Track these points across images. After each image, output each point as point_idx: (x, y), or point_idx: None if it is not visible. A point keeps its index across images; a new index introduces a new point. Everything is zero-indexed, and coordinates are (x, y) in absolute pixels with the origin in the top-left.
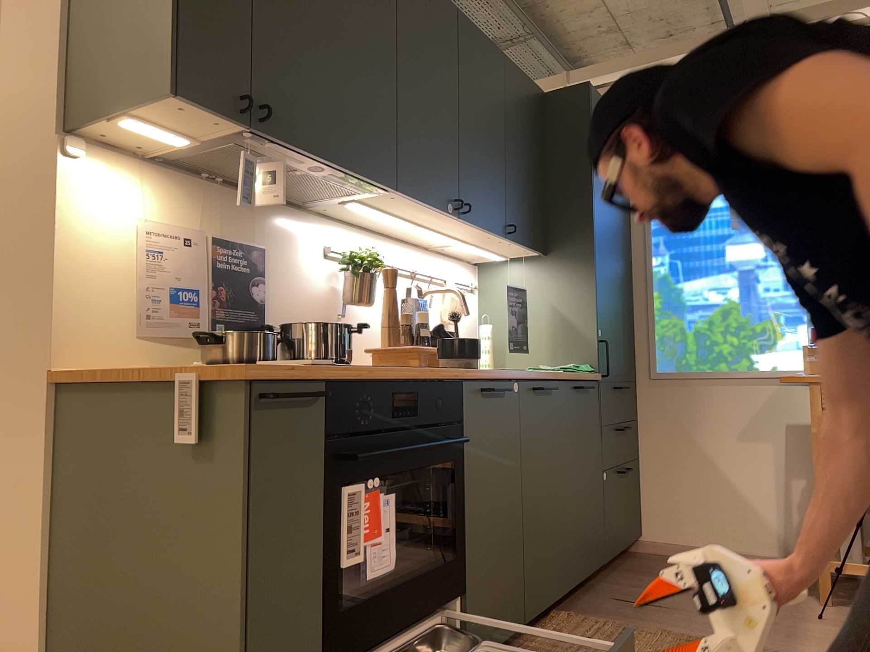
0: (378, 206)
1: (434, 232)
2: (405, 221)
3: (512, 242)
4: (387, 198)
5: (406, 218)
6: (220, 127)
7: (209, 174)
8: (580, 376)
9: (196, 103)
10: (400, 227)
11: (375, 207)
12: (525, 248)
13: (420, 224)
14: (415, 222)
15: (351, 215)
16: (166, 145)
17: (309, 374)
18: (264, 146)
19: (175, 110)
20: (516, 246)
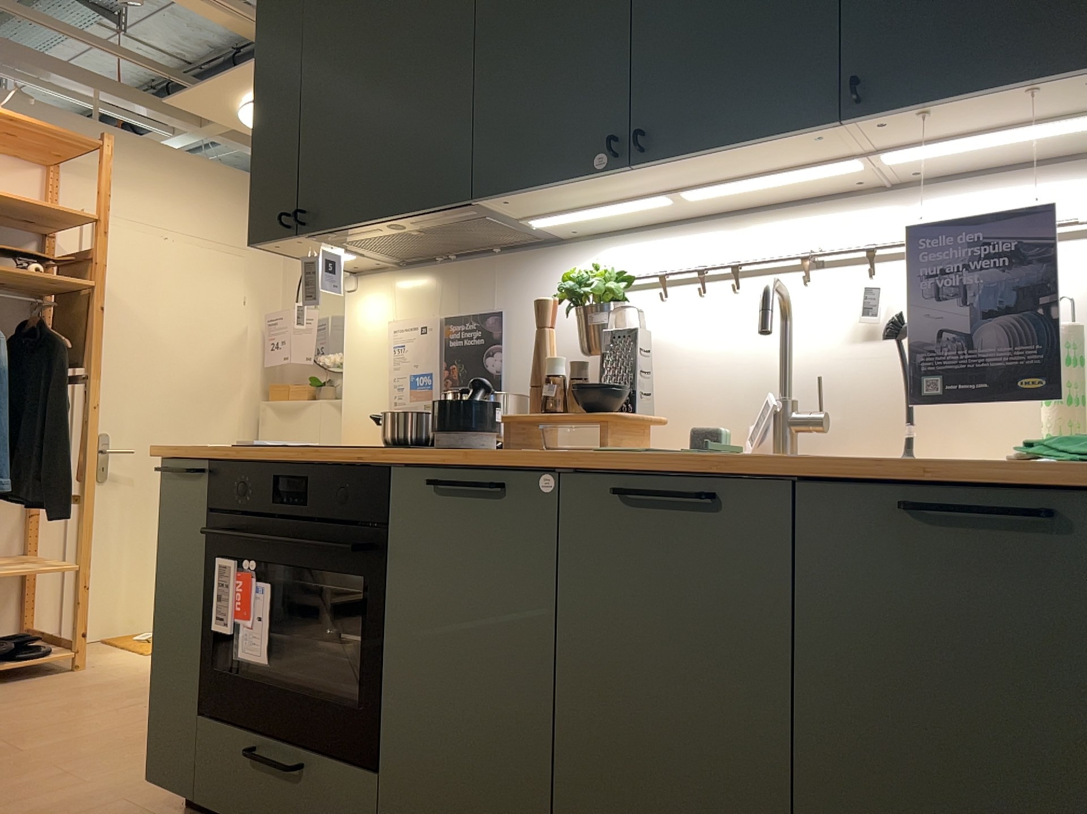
0: (561, 208)
1: (727, 186)
2: (636, 202)
3: (913, 113)
4: (515, 203)
5: (628, 199)
6: (307, 242)
7: (438, 257)
8: (997, 471)
9: (267, 241)
10: (697, 202)
11: (558, 213)
12: (1011, 94)
13: (671, 192)
14: (654, 195)
15: (617, 220)
16: (363, 258)
17: (191, 454)
18: (337, 237)
19: (281, 249)
20: (970, 106)
